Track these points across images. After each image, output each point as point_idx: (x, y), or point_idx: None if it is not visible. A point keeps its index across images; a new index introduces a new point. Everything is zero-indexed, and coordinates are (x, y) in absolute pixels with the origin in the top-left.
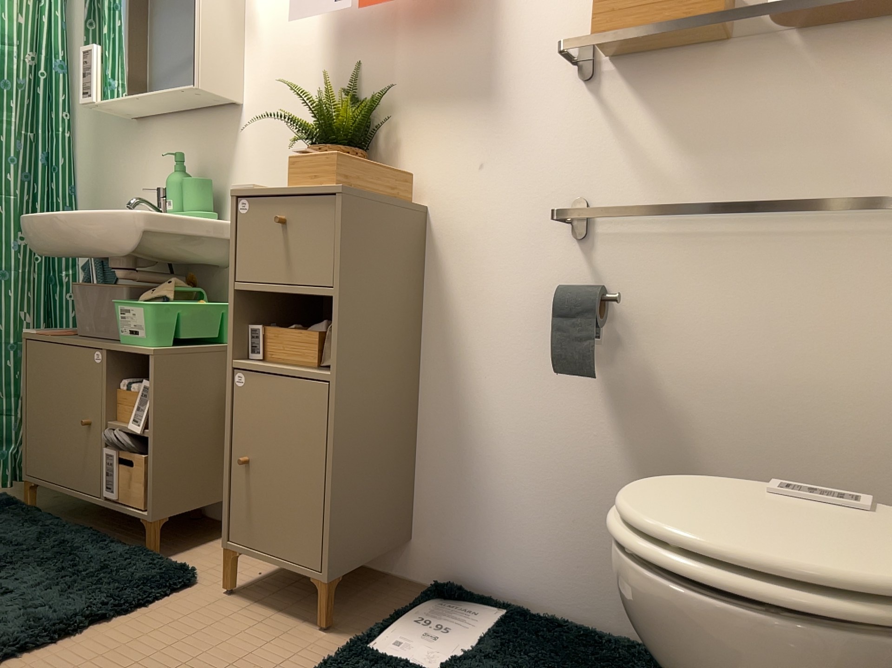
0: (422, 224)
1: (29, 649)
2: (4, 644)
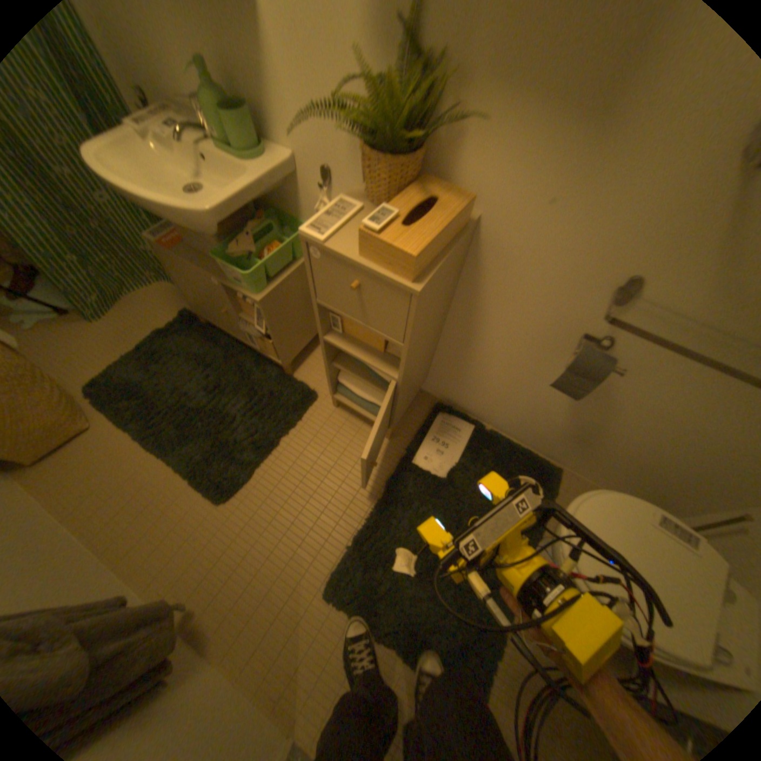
0: (472, 233)
1: (259, 466)
2: (249, 471)
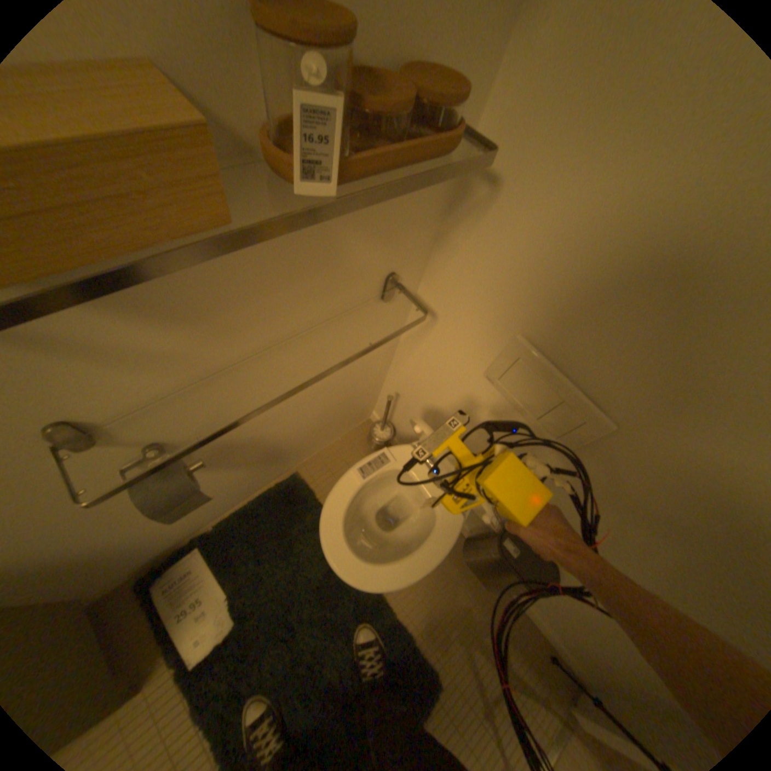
0: None
1: None
2: None
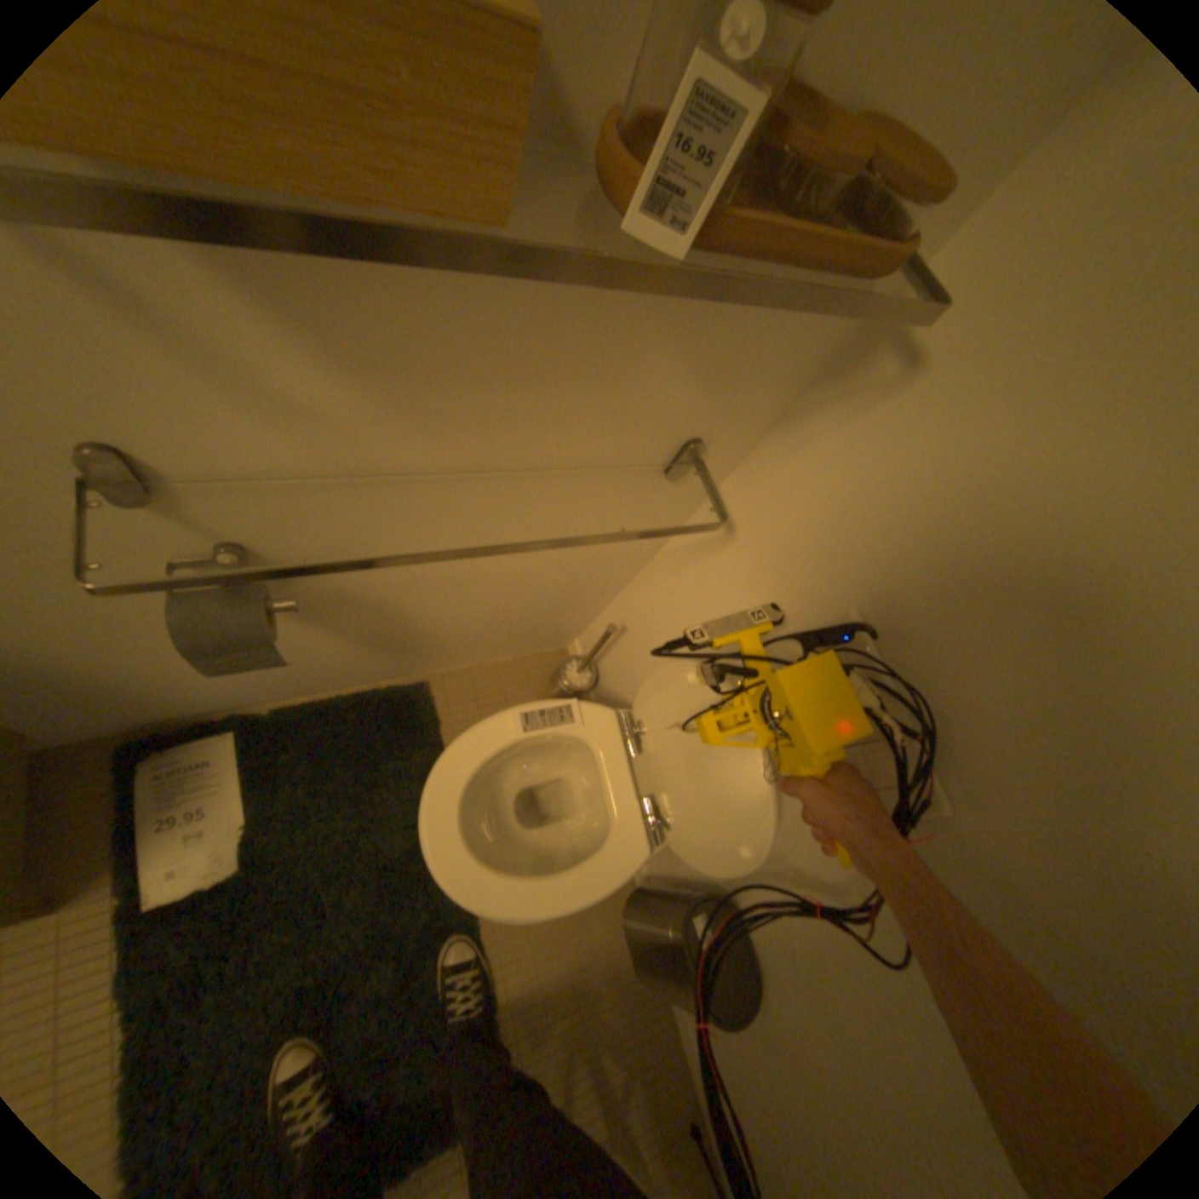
0: None
1: None
2: None
